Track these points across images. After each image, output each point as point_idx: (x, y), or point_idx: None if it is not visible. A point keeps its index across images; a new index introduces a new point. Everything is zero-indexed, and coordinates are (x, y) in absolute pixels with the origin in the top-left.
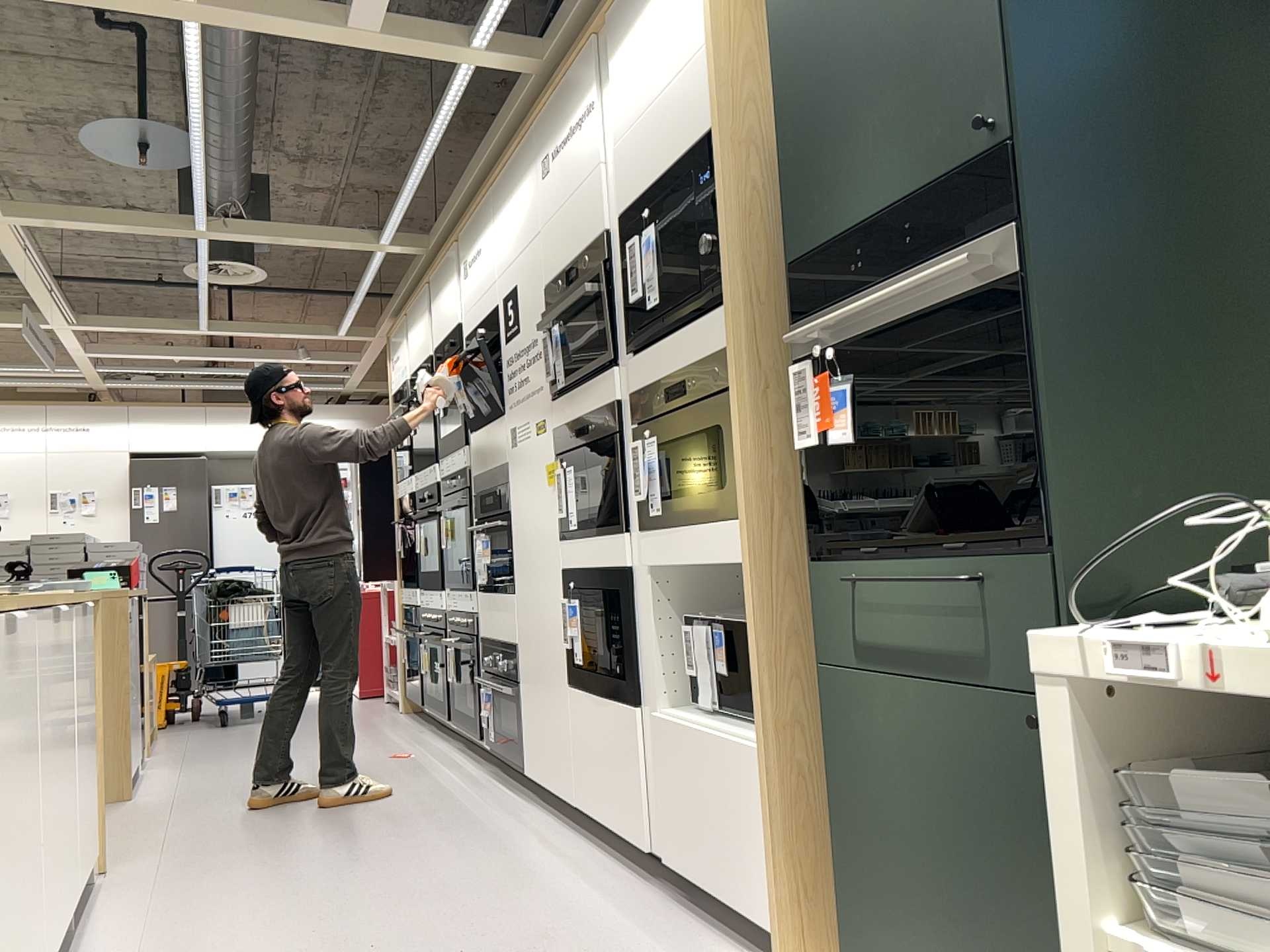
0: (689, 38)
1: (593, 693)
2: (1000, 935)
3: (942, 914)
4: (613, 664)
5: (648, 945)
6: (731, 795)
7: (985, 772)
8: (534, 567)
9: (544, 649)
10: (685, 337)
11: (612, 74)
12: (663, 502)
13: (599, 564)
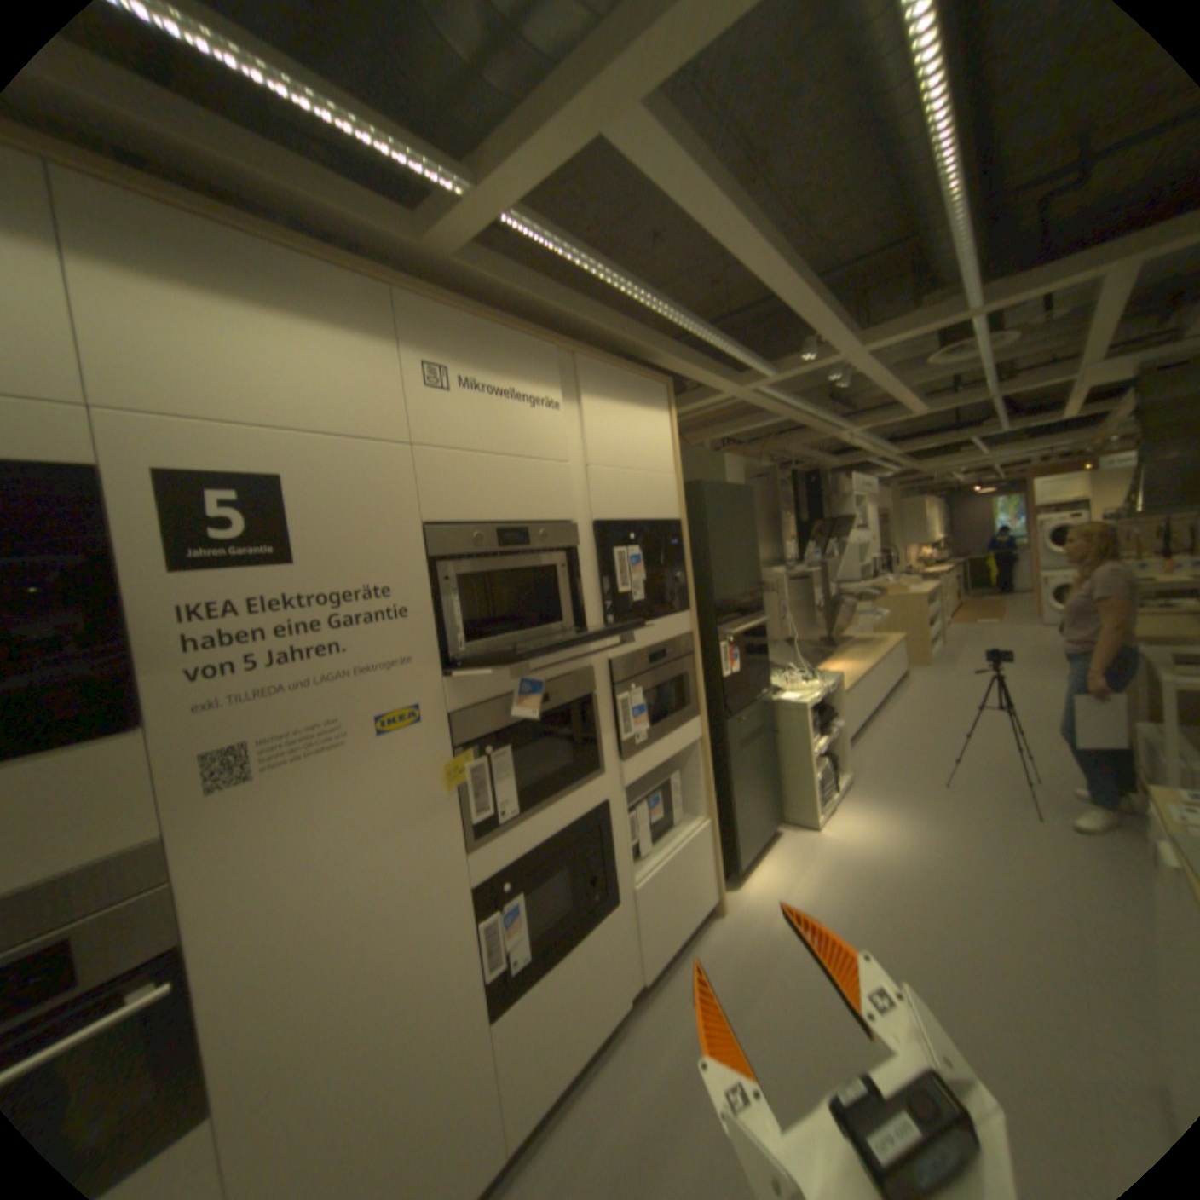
0: (660, 460)
1: (546, 972)
2: (765, 801)
3: (757, 812)
4: (583, 904)
5: (719, 986)
6: (693, 870)
7: (761, 759)
8: (353, 963)
9: (401, 1062)
10: (660, 625)
11: (584, 406)
12: (647, 731)
13: (561, 826)
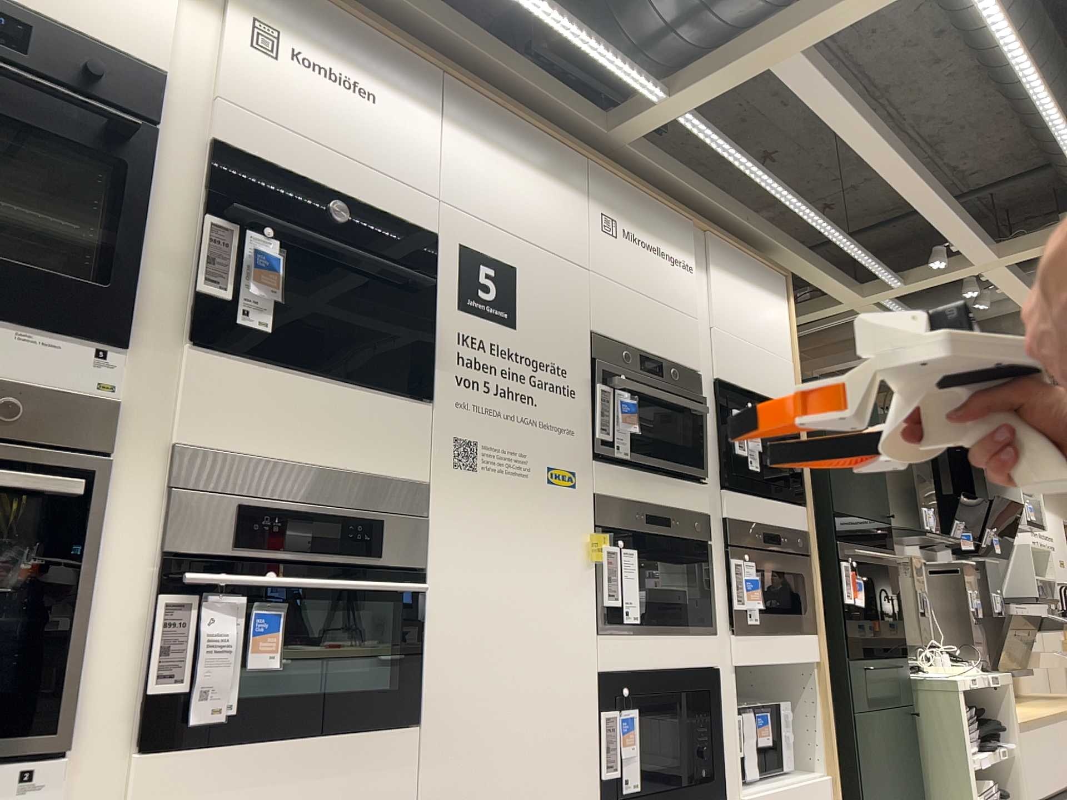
0: (778, 341)
1: None
2: None
3: None
4: (692, 769)
5: None
6: None
7: (895, 740)
8: (514, 671)
9: None
10: (776, 506)
11: (712, 274)
12: (761, 613)
13: (676, 663)
